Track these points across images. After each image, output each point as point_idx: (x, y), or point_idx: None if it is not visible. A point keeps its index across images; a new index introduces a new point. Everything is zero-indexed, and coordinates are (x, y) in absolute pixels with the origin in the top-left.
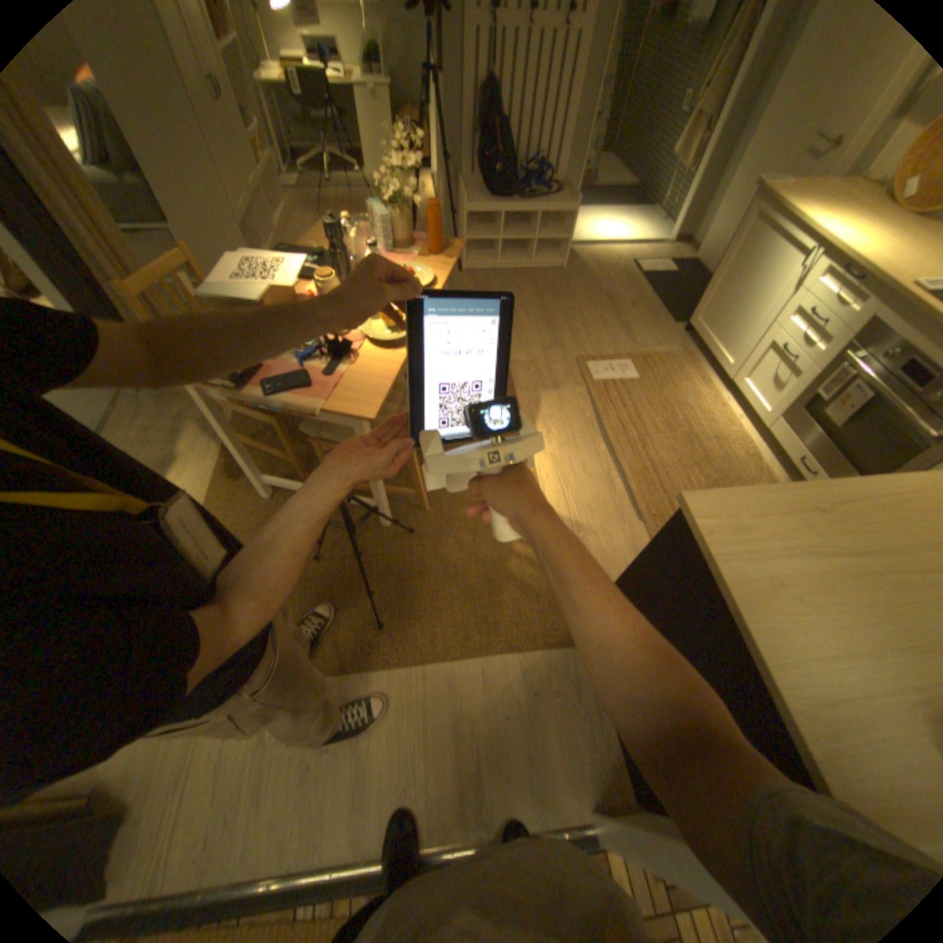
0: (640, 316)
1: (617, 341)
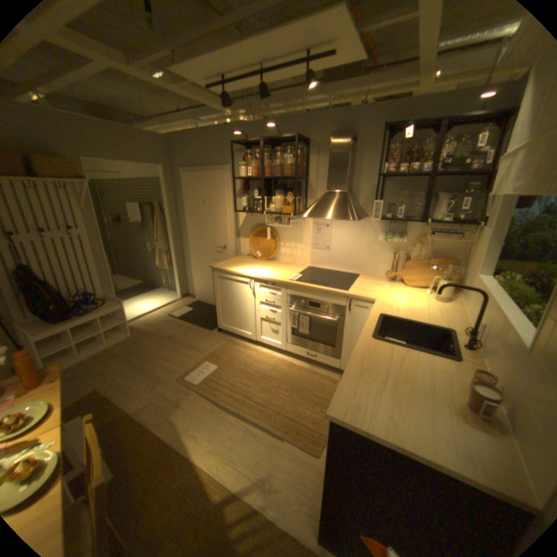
0: (193, 337)
1: (191, 355)
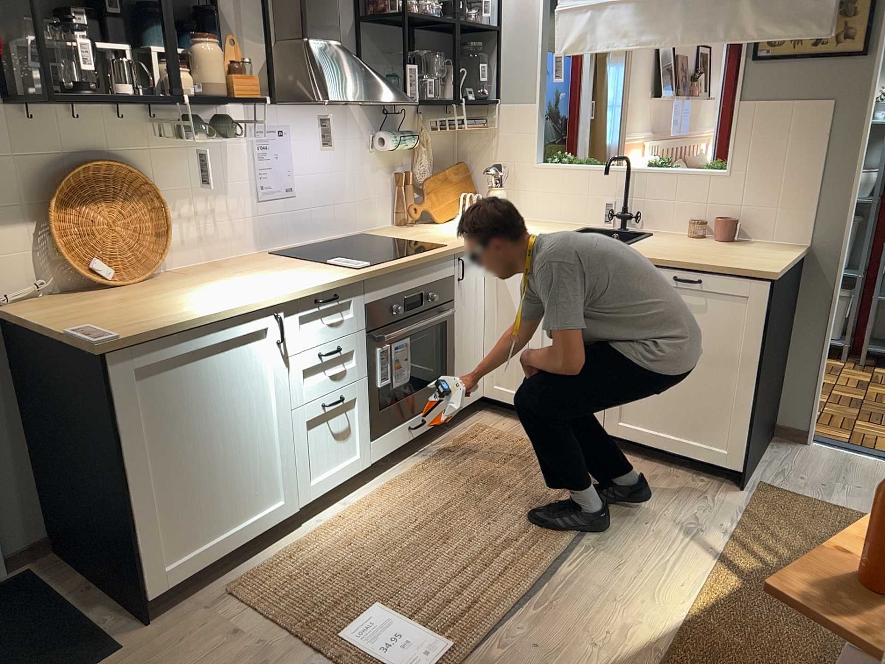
0: None
1: None
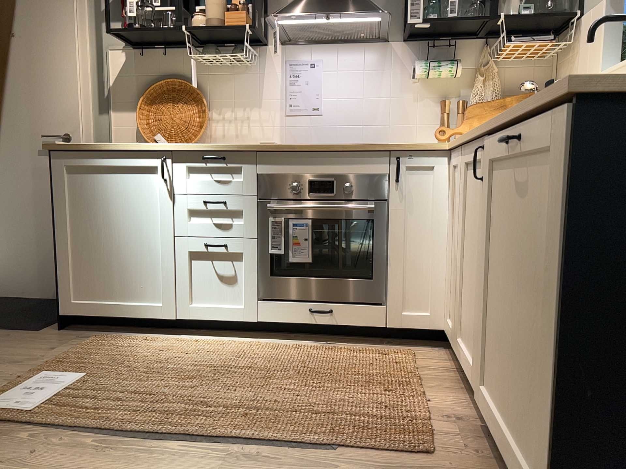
0: None
1: None
